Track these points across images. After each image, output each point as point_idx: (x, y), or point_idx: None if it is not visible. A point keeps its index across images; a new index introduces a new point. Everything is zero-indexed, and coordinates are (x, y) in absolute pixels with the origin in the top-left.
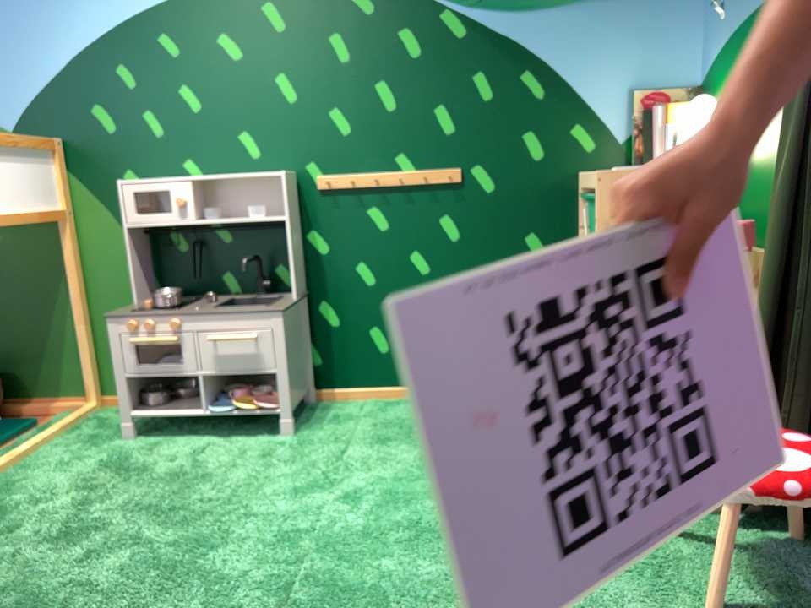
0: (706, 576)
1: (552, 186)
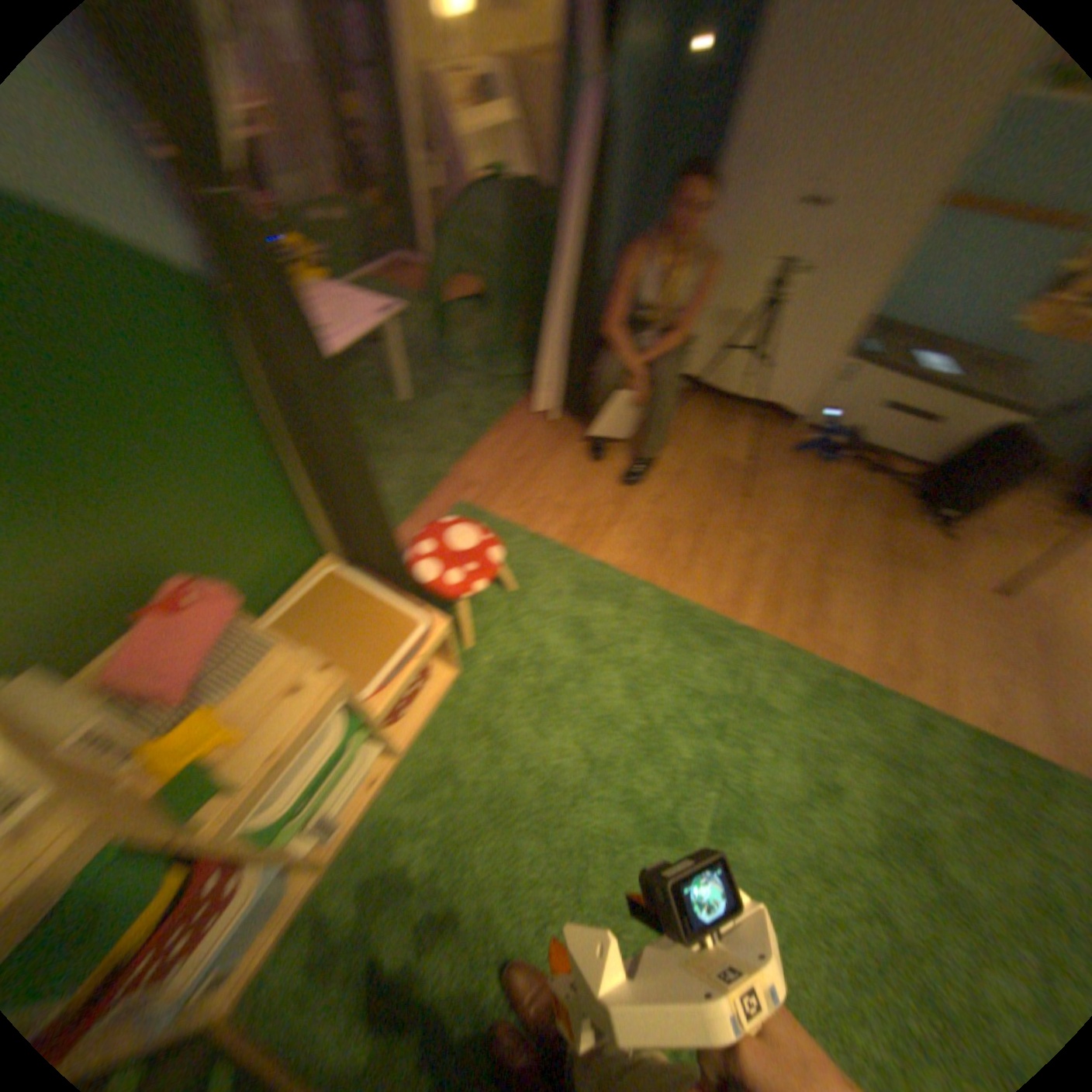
0: (506, 591)
1: None
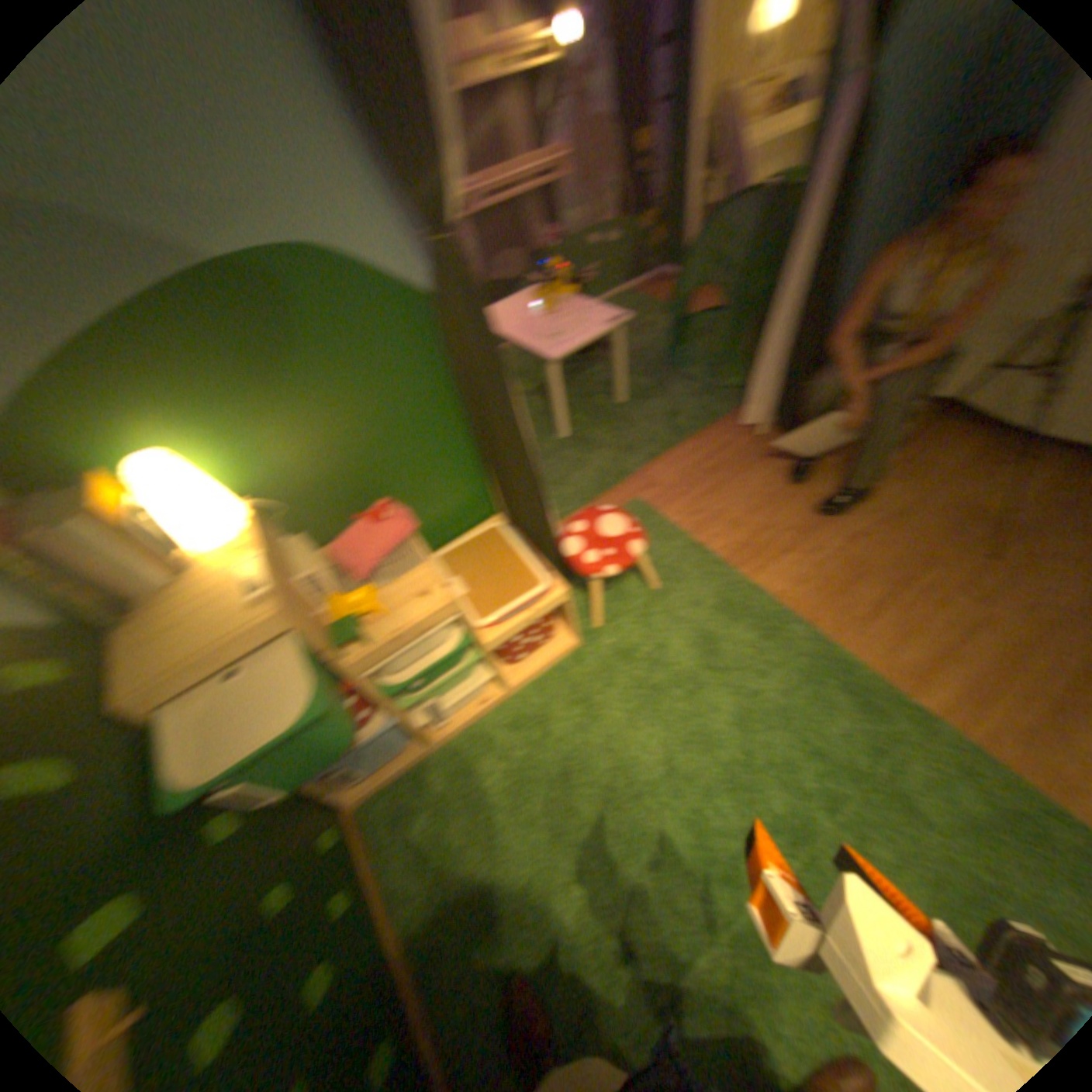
0: (645, 587)
1: (136, 757)
